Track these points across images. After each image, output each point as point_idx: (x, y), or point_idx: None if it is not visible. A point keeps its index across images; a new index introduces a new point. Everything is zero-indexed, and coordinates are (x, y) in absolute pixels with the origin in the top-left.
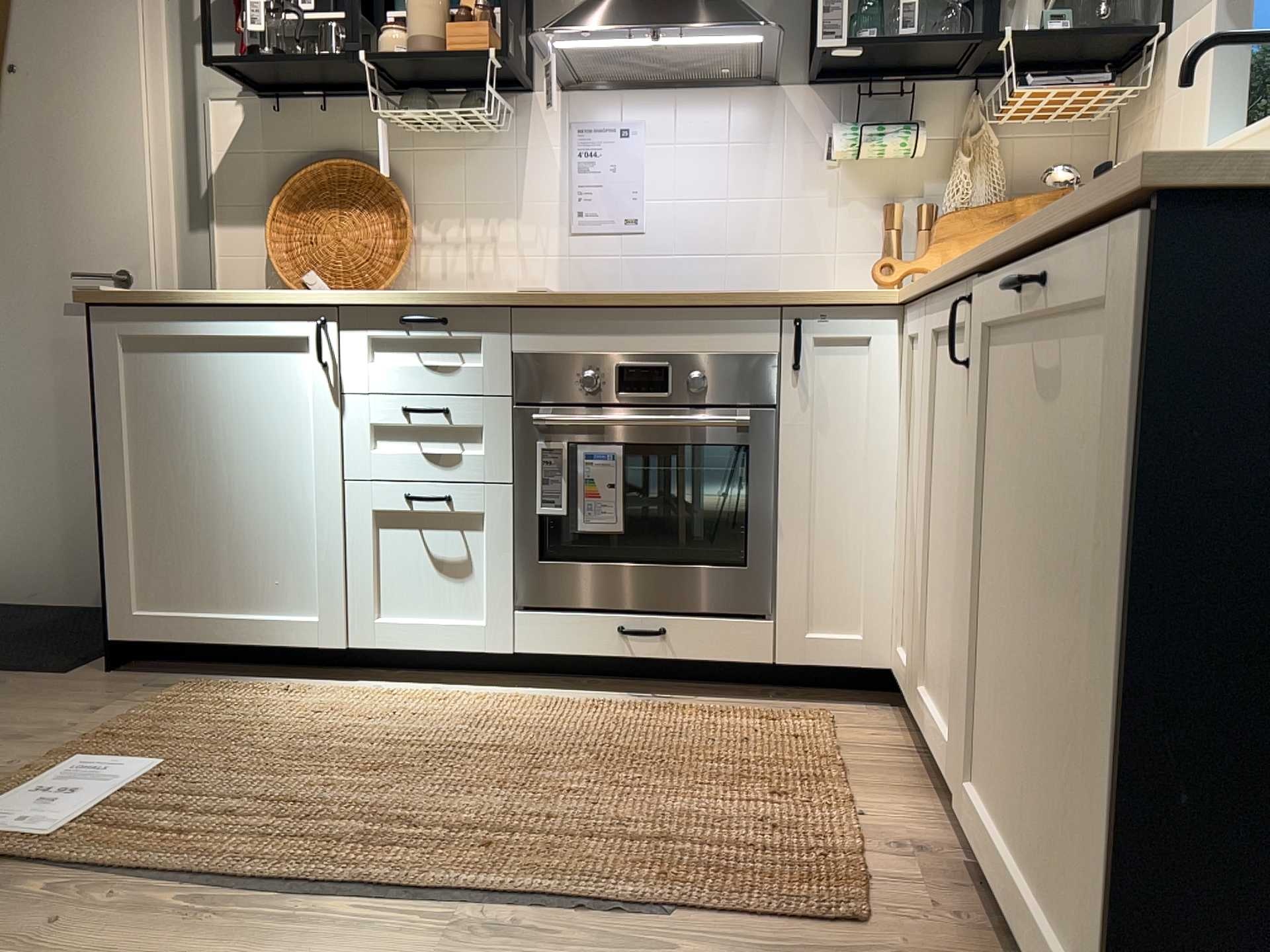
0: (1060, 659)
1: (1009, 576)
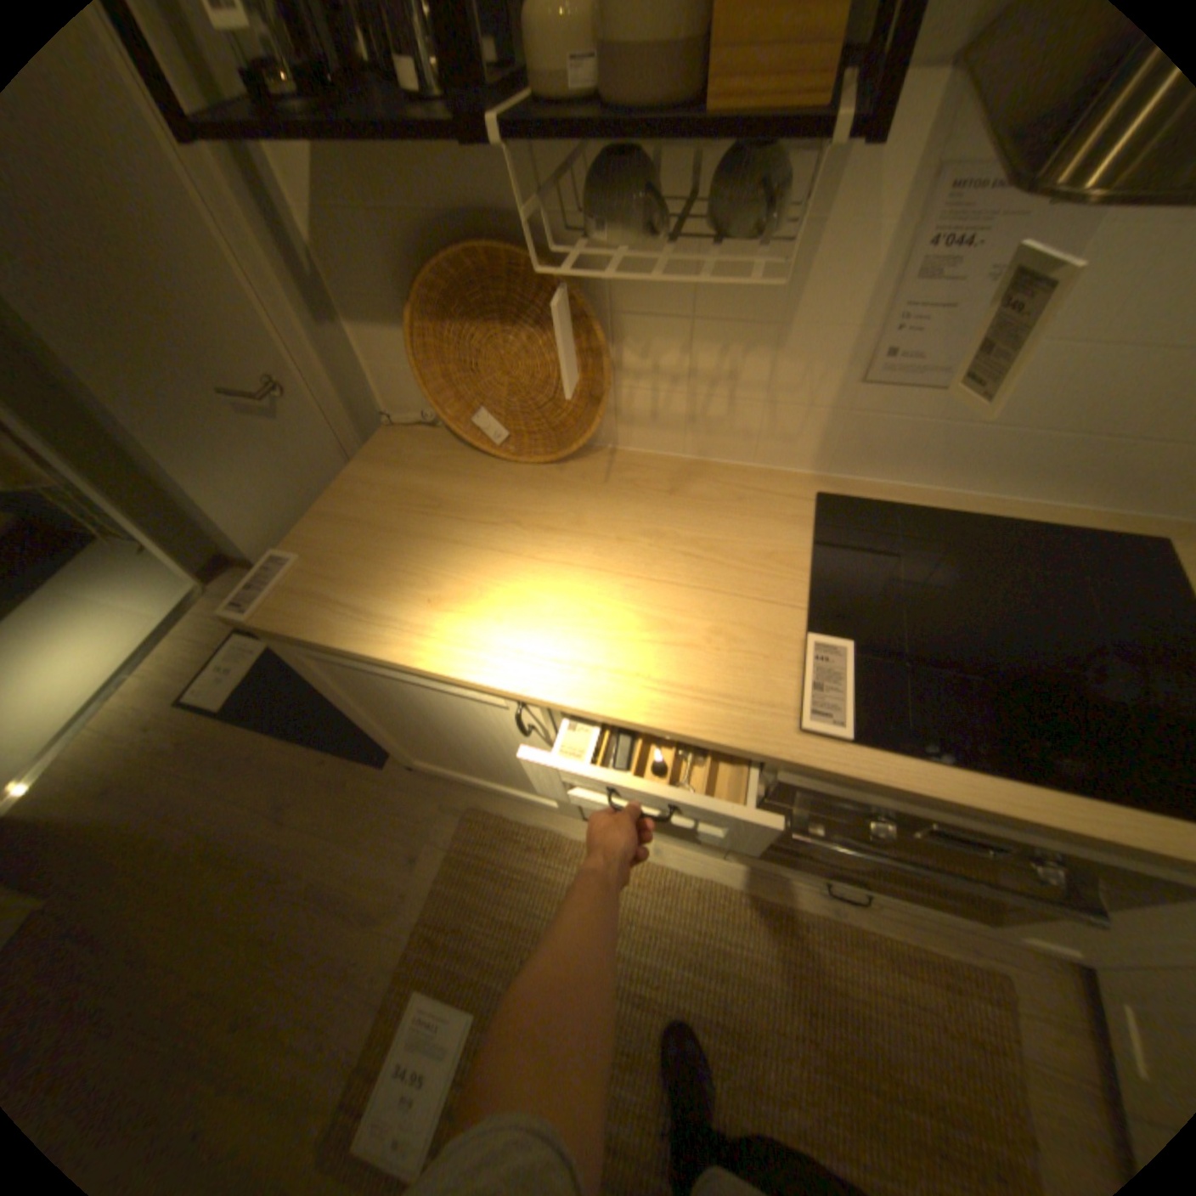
0: None
1: None
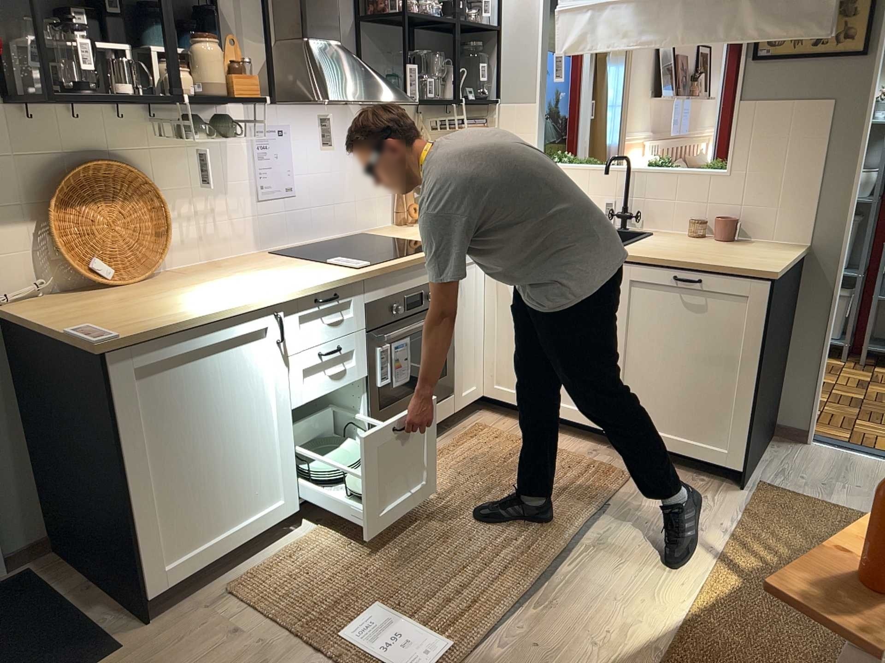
0: (692, 377)
1: (645, 356)
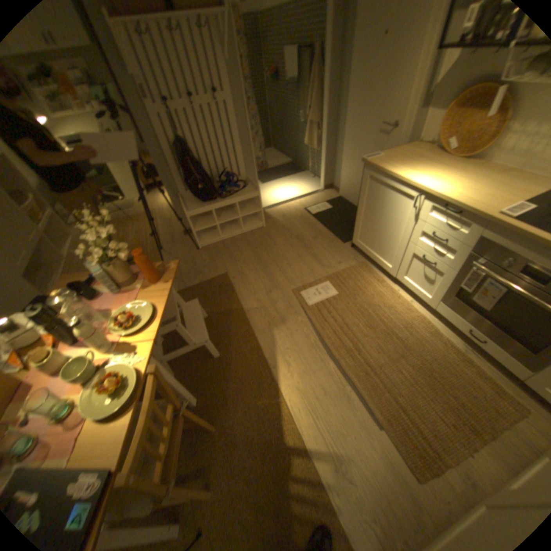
0: None
1: None
